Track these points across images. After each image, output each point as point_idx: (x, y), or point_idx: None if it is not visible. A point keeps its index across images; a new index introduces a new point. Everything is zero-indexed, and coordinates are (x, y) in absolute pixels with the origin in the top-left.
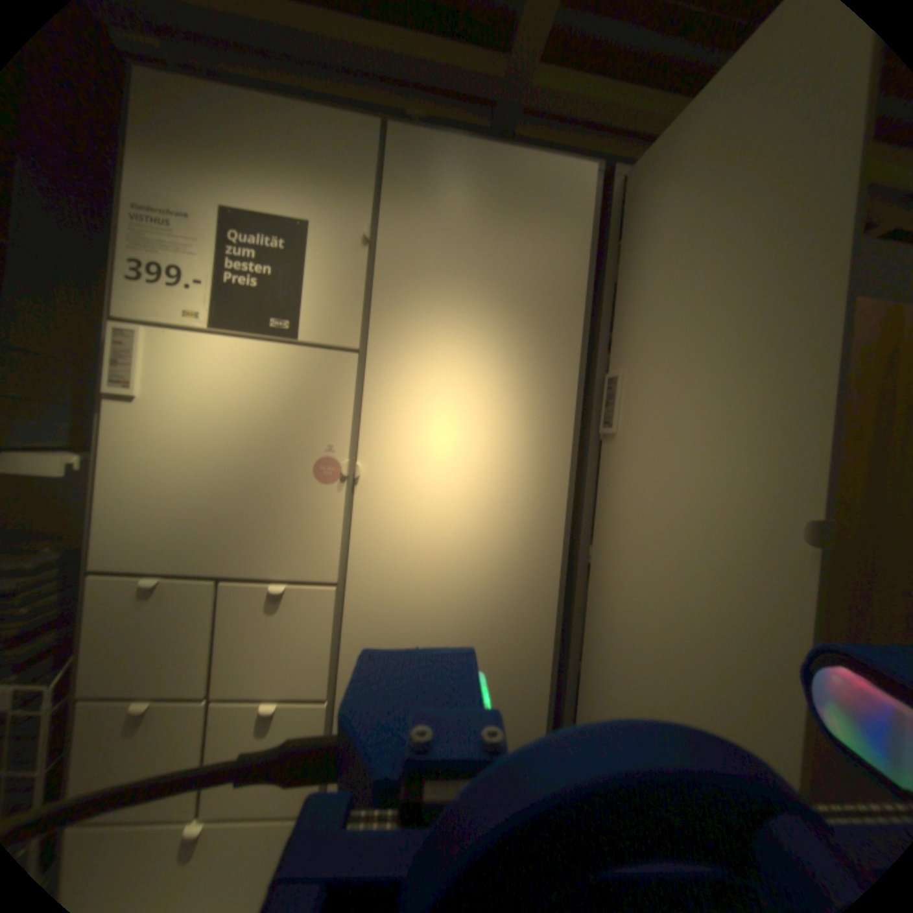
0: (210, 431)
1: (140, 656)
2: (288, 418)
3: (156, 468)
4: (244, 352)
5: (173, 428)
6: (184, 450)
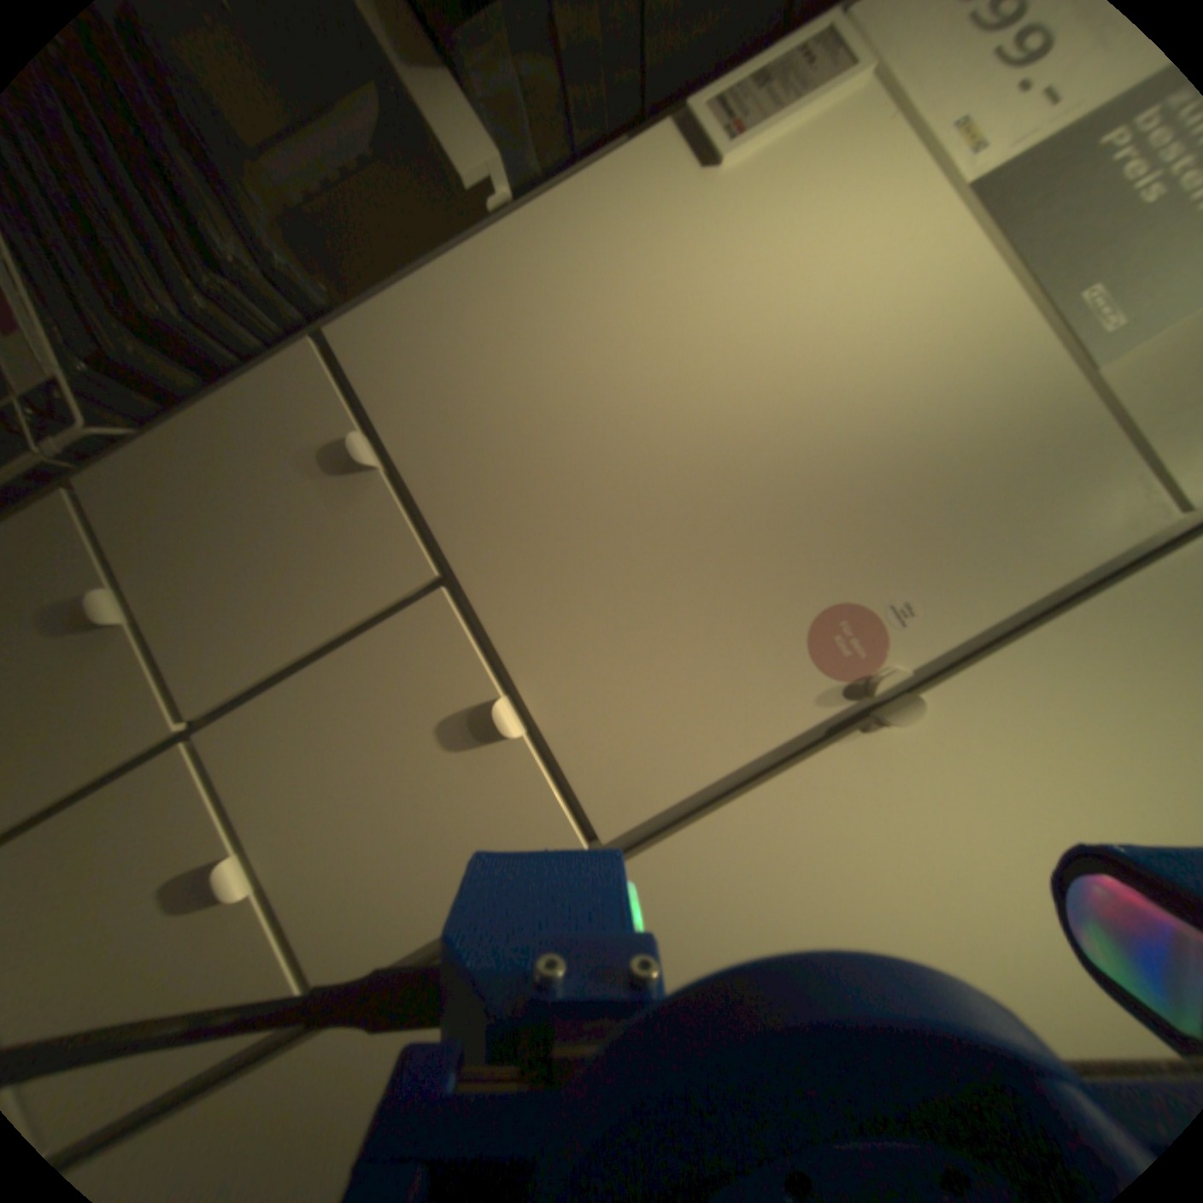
0: (758, 353)
1: (223, 545)
2: (906, 480)
3: (609, 312)
4: (979, 294)
5: (712, 282)
6: (683, 334)
